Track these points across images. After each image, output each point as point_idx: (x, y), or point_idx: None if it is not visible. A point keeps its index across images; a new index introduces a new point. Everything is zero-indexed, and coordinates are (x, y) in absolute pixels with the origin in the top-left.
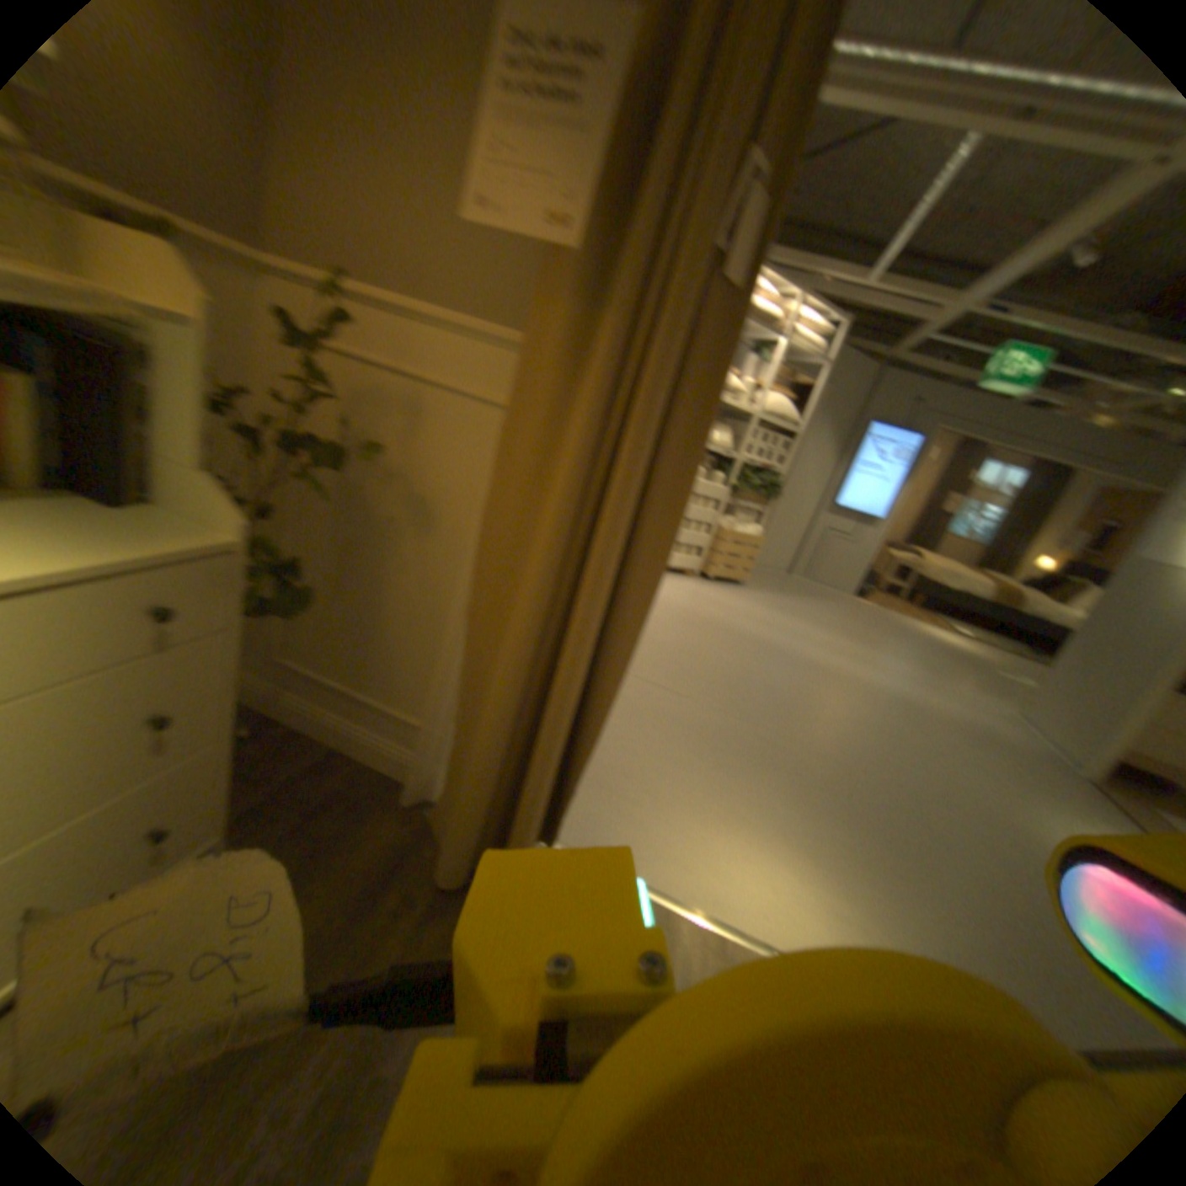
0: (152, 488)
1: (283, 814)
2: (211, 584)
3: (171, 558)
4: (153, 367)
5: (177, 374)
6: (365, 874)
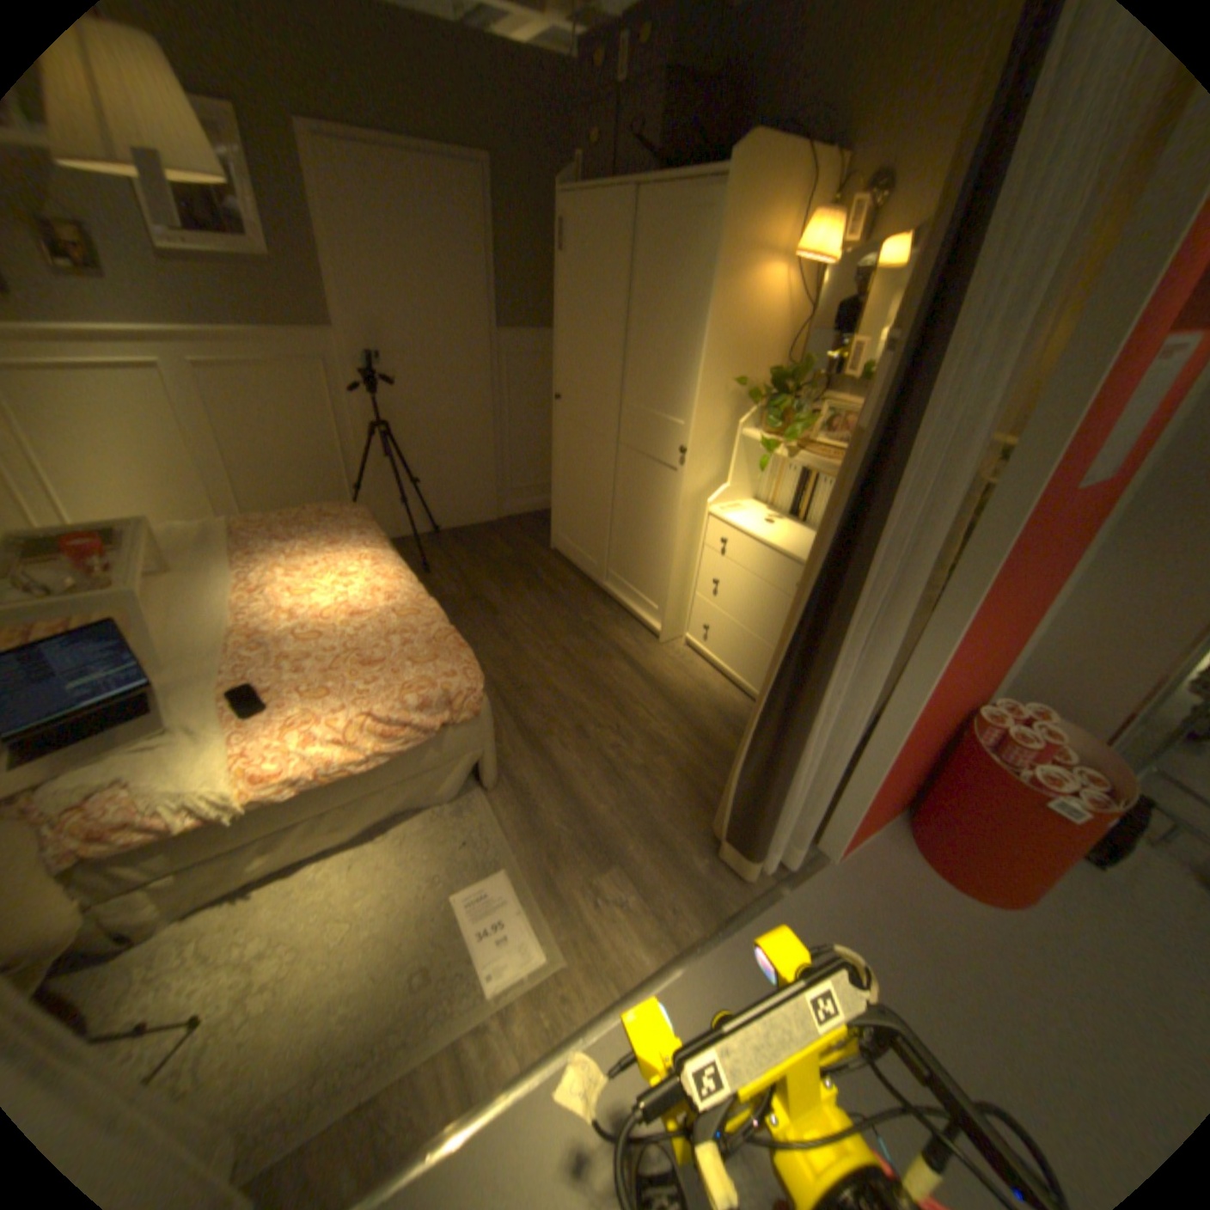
0: None
1: None
2: None
3: None
4: None
5: None
6: None
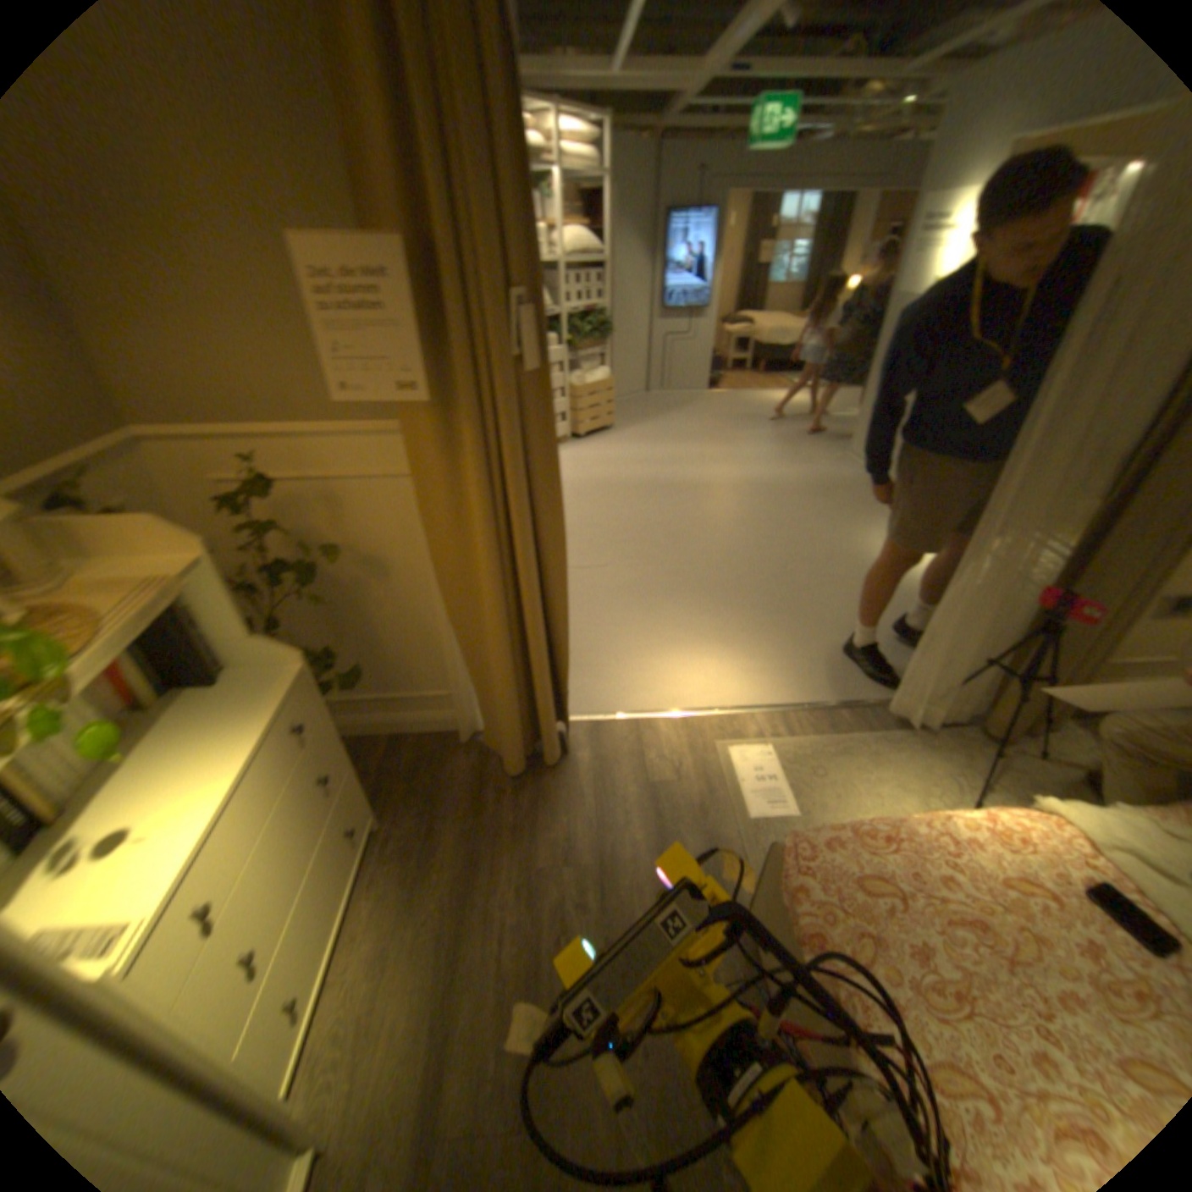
0: (219, 661)
1: (390, 791)
2: (302, 699)
3: (281, 700)
4: (181, 593)
5: (199, 590)
6: (464, 795)
